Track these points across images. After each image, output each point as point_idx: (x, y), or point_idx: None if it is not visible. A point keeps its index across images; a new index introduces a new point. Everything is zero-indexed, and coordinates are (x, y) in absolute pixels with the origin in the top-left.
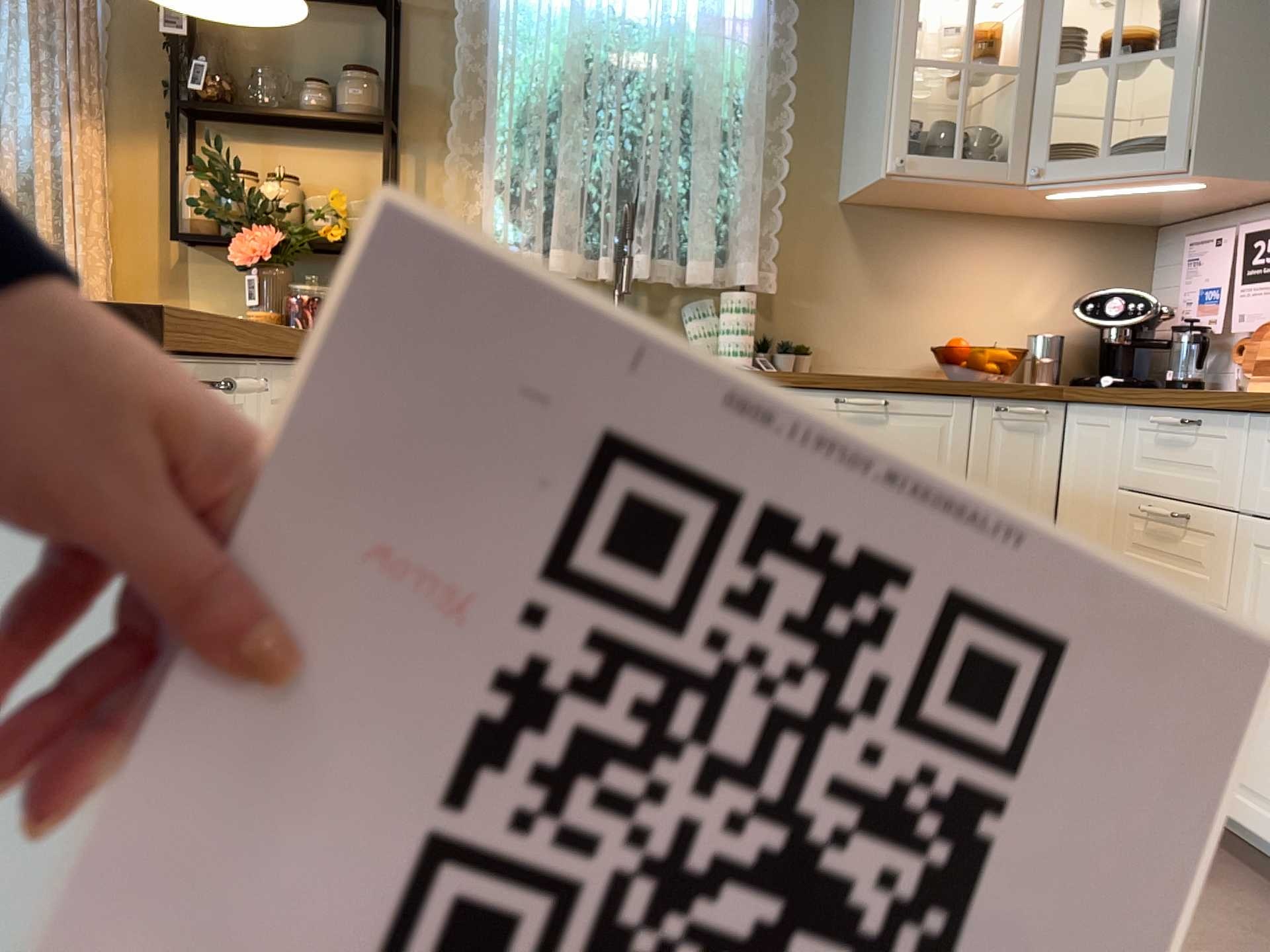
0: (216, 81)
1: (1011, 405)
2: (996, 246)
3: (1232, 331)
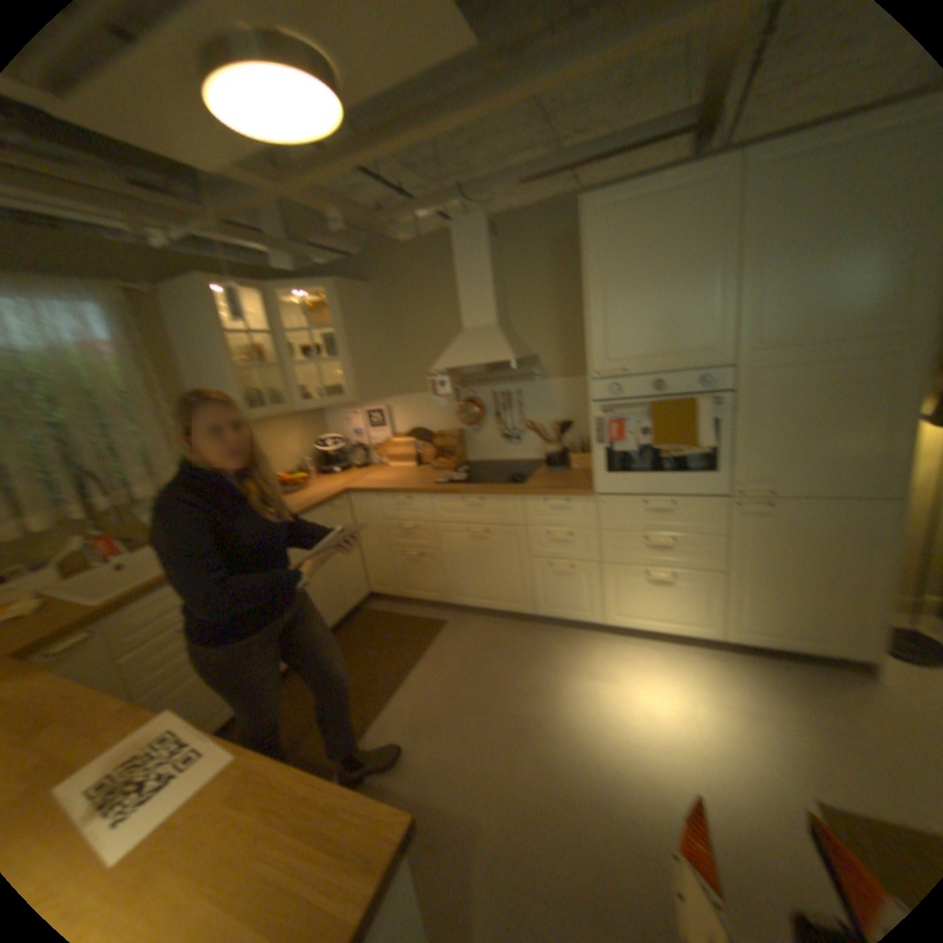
0: None
1: (334, 505)
2: (275, 430)
3: (369, 444)
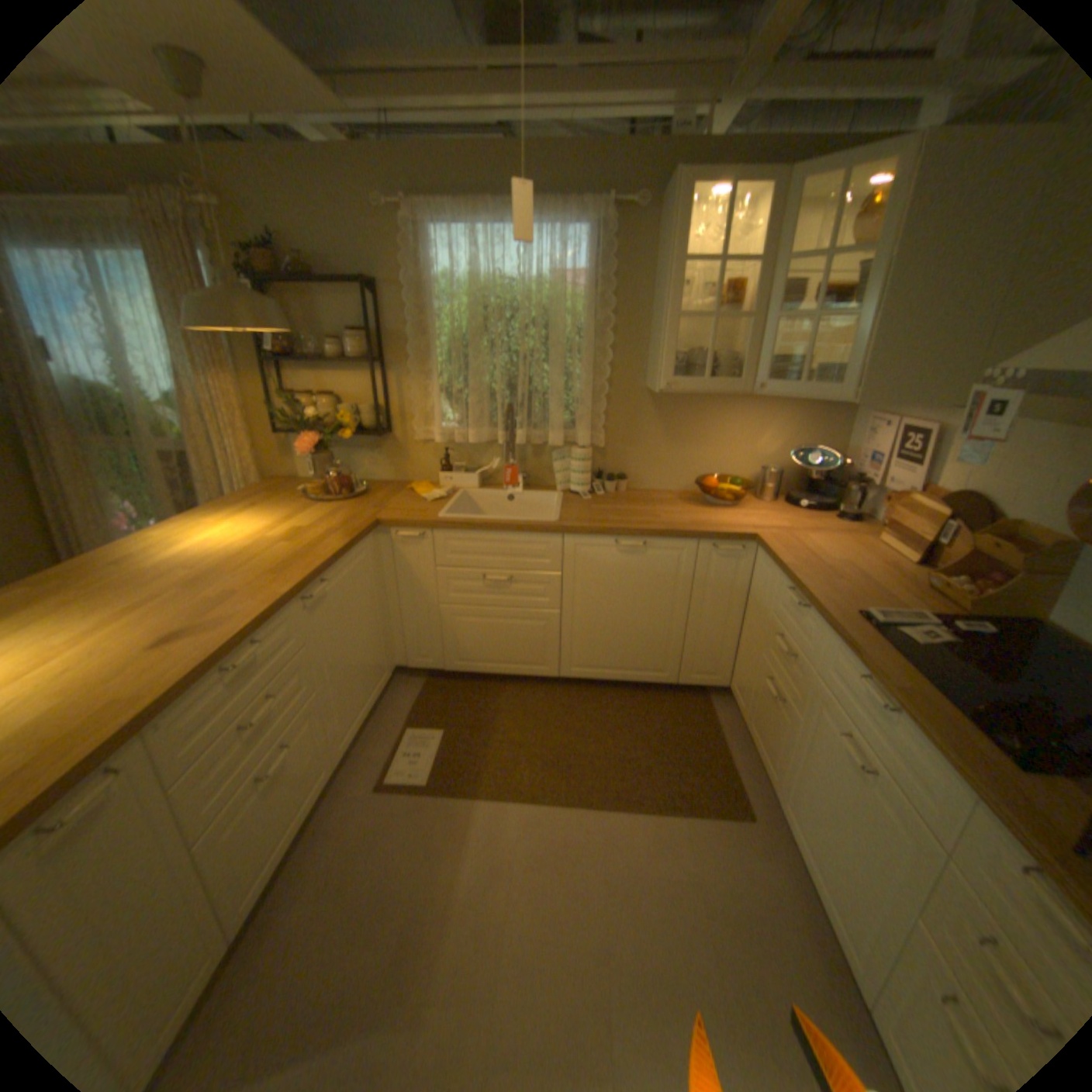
0: (275, 342)
1: (721, 544)
2: (746, 410)
3: (887, 481)
